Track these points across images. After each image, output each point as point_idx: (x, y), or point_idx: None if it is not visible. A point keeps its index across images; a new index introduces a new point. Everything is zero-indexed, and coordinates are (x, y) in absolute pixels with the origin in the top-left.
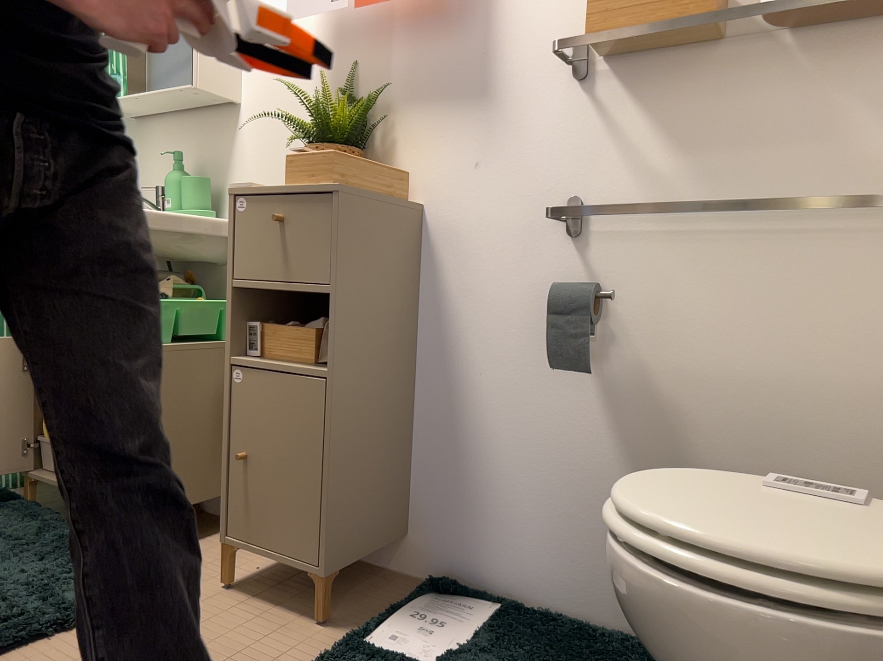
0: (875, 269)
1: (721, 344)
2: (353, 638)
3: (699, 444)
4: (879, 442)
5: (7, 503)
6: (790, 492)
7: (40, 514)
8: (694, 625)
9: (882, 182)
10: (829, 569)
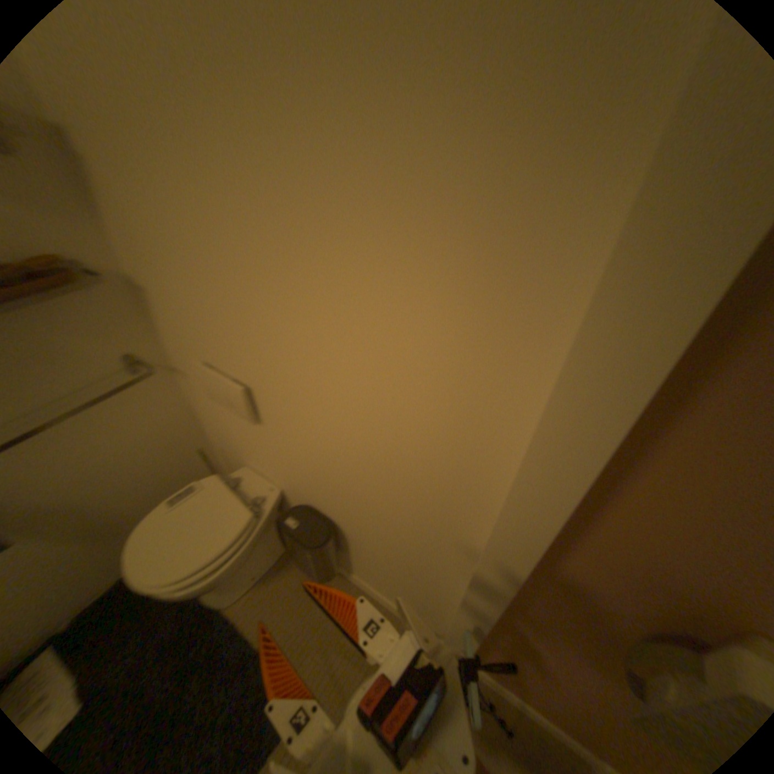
0: (116, 398)
1: (63, 469)
2: None
3: (87, 508)
4: (159, 448)
5: None
6: (174, 510)
7: None
8: (211, 585)
9: (93, 364)
10: (231, 537)
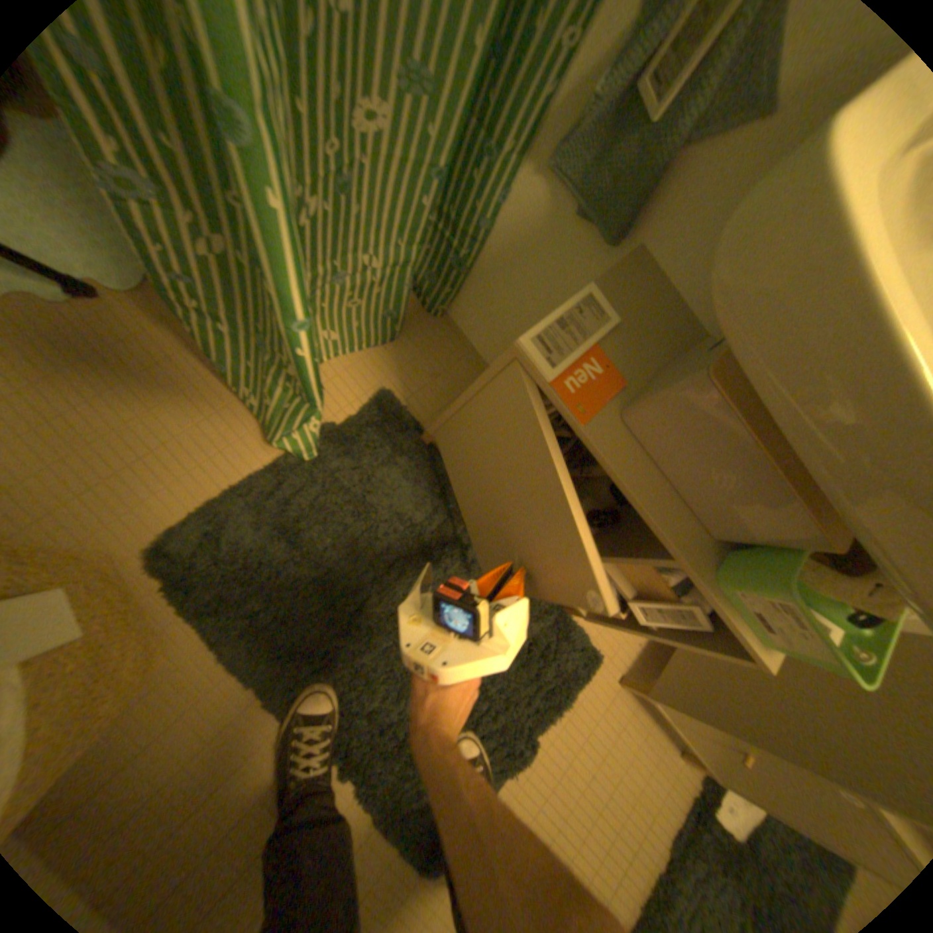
0: None
1: None
2: (707, 789)
3: None
4: None
5: (408, 453)
6: None
7: (452, 498)
8: None
9: None
10: None
